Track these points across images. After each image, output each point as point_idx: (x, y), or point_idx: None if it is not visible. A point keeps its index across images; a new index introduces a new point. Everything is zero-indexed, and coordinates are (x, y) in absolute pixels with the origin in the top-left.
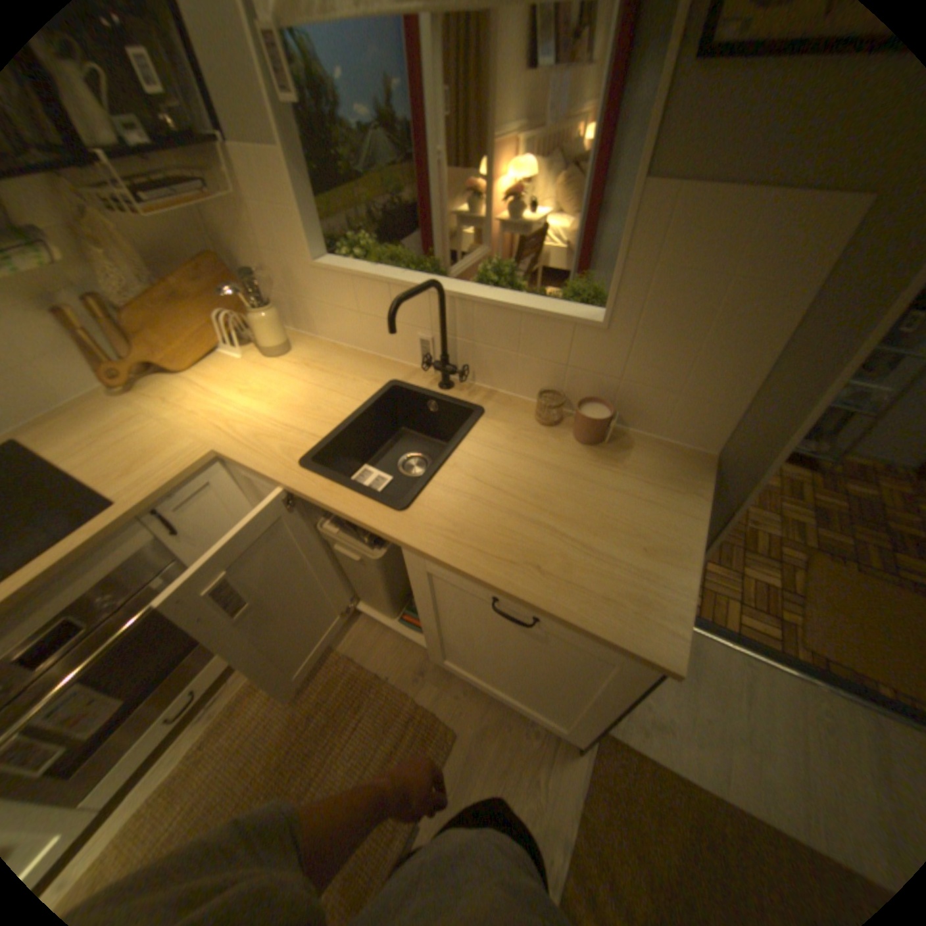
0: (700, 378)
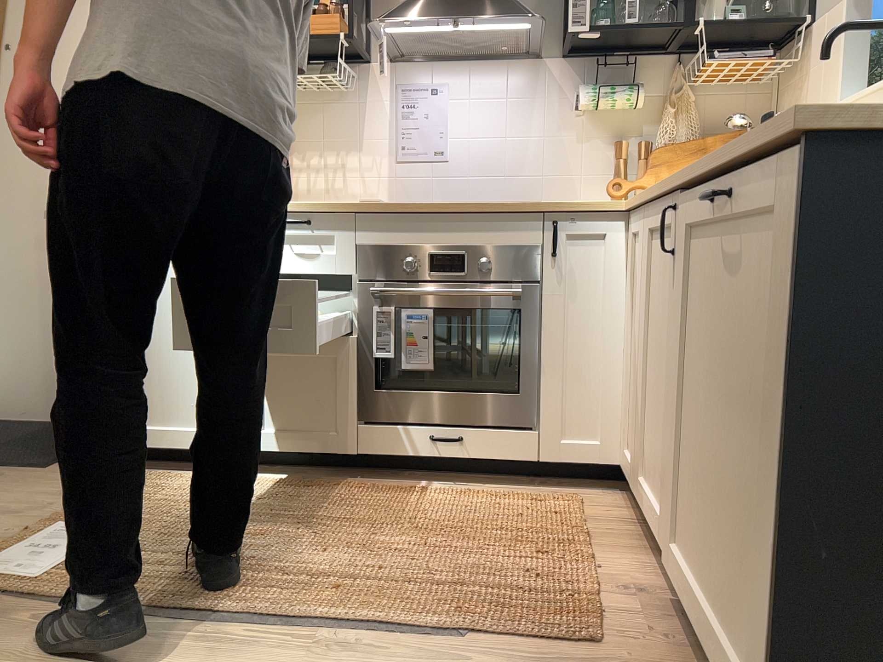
0: None
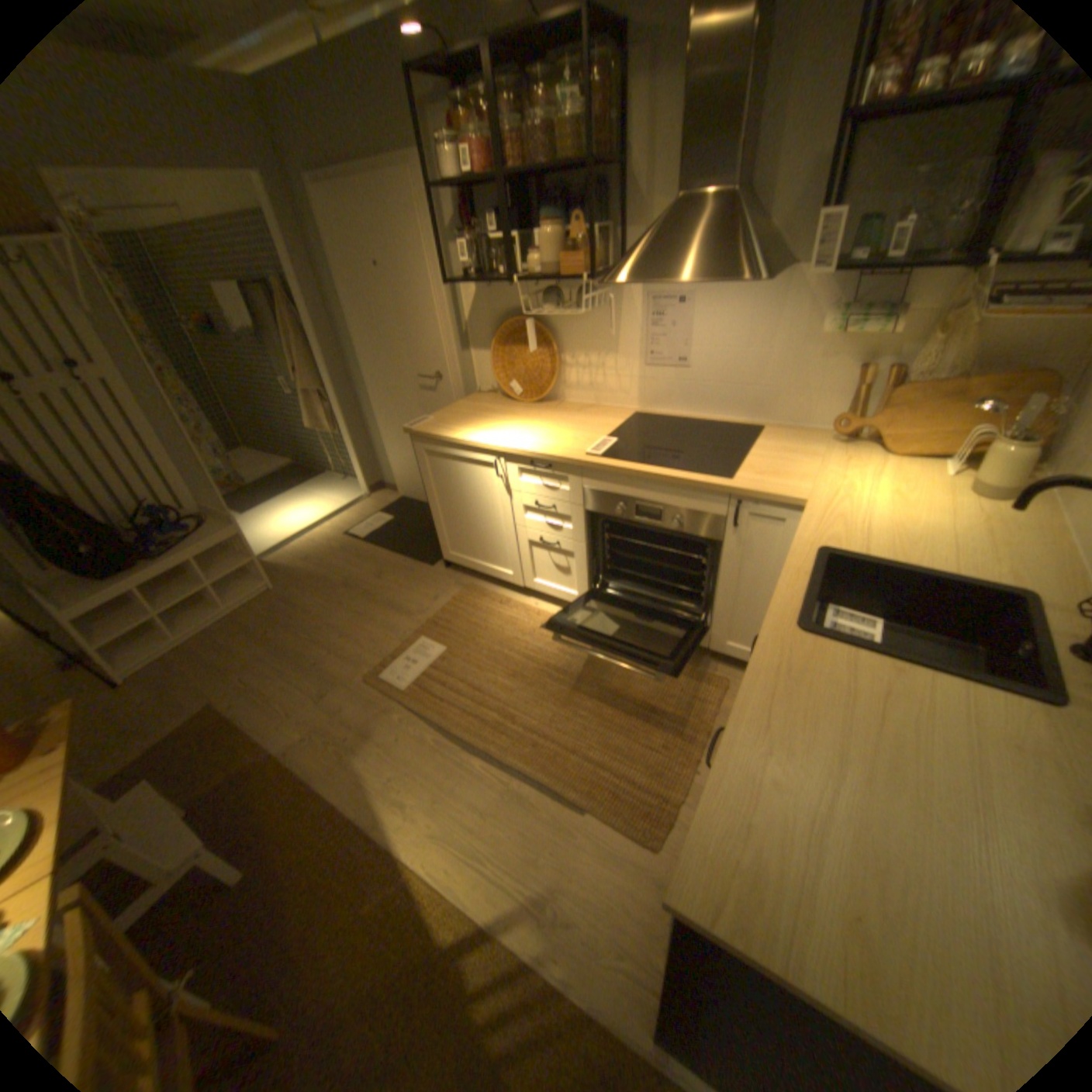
0: None
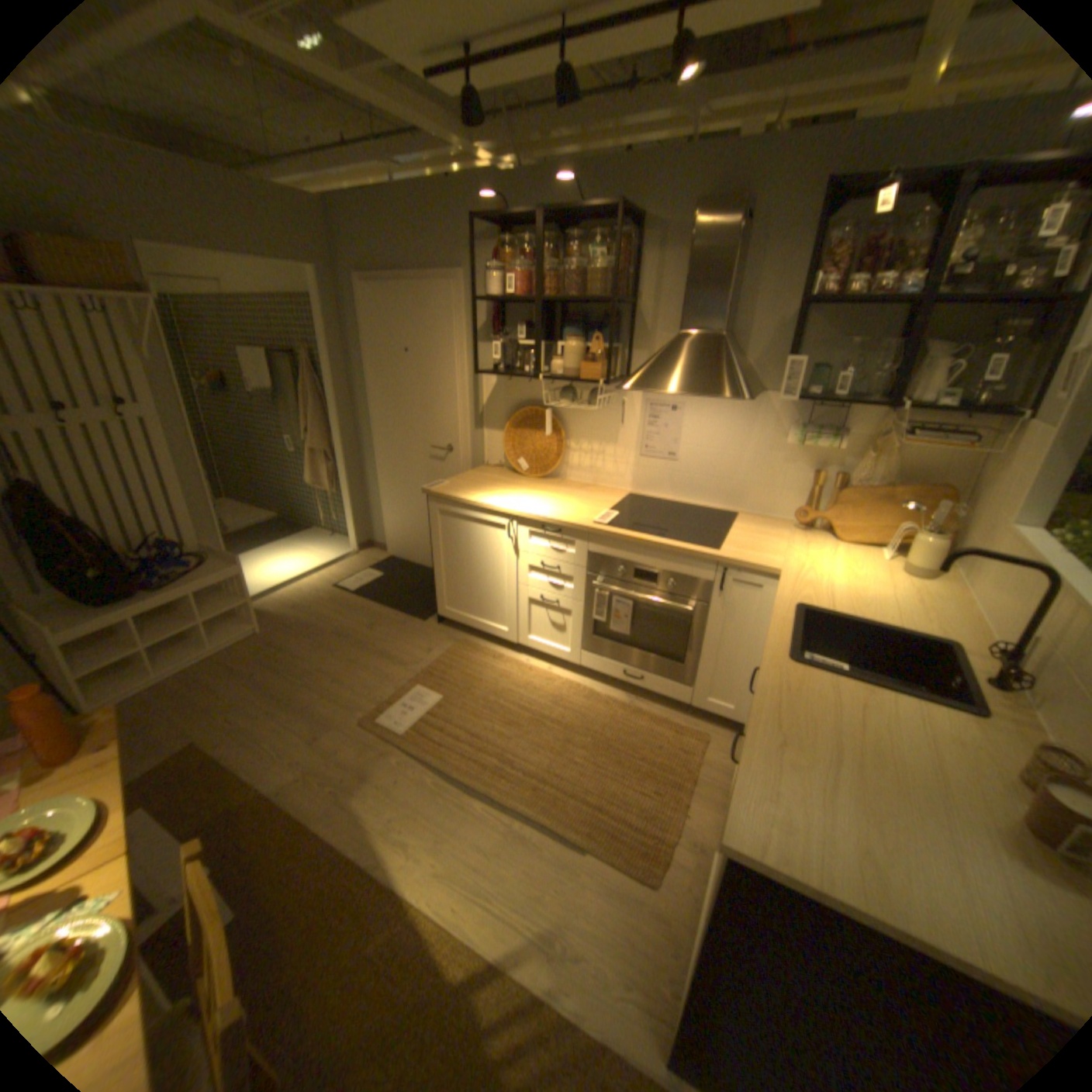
0: None
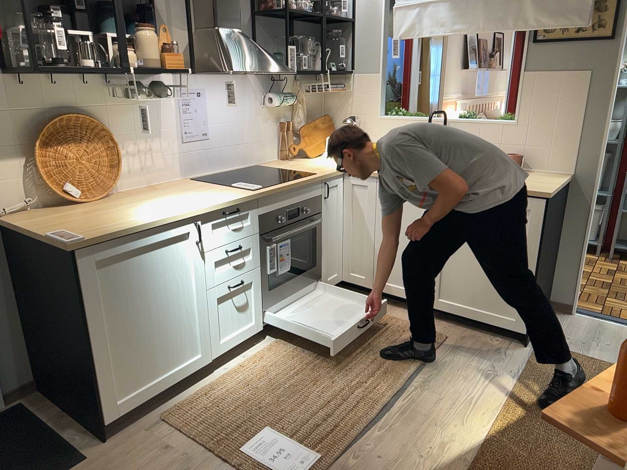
0: (558, 137)
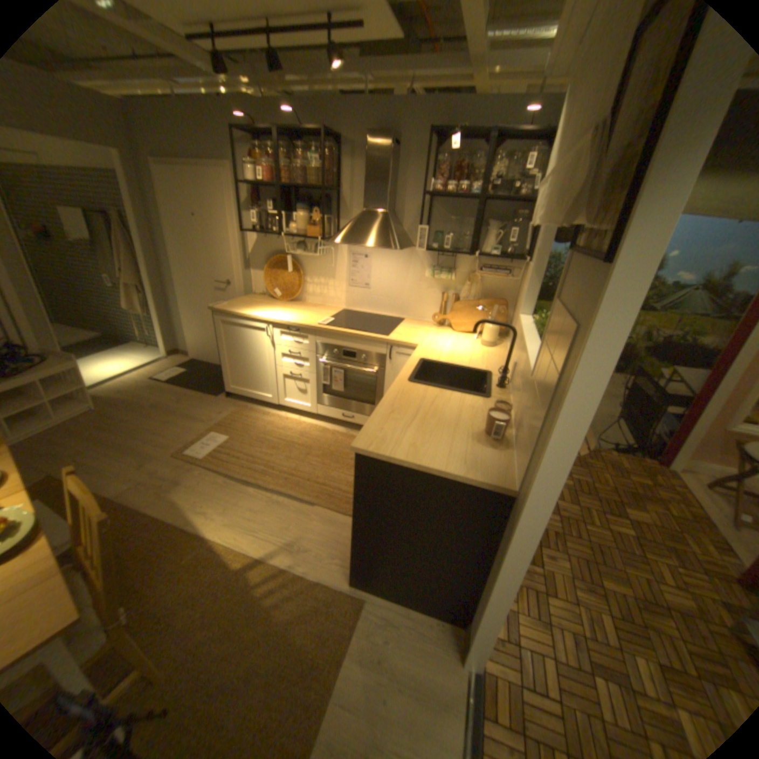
0: (533, 425)
